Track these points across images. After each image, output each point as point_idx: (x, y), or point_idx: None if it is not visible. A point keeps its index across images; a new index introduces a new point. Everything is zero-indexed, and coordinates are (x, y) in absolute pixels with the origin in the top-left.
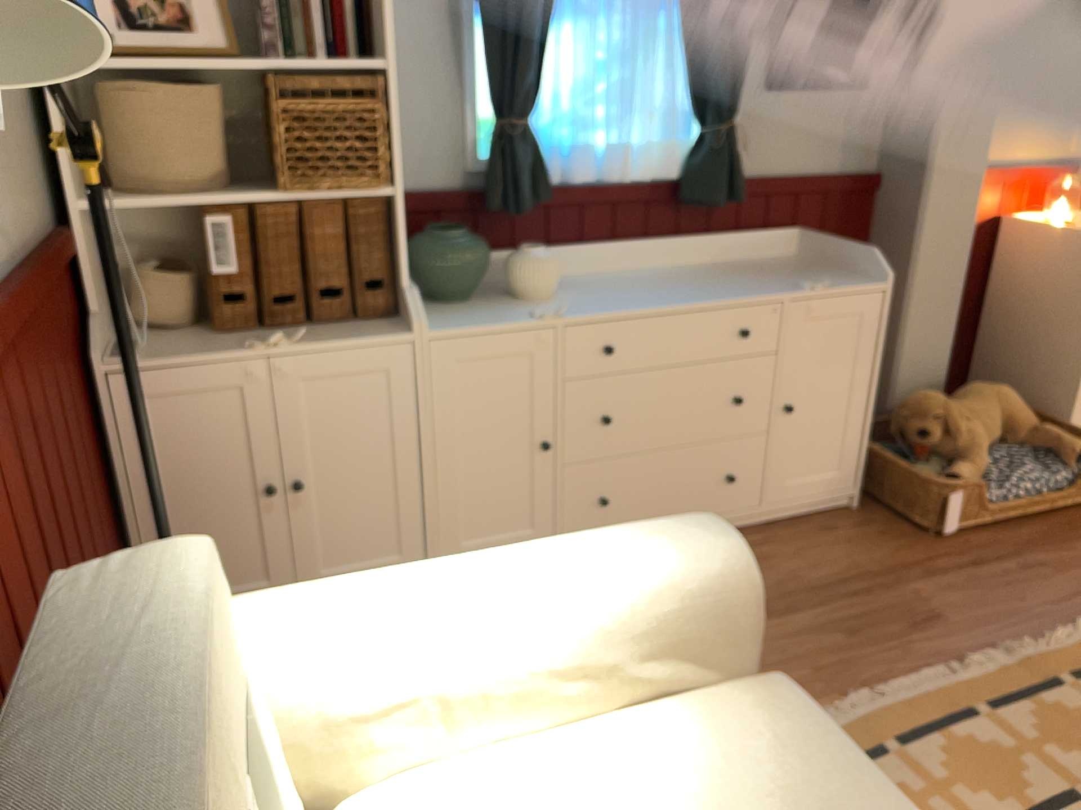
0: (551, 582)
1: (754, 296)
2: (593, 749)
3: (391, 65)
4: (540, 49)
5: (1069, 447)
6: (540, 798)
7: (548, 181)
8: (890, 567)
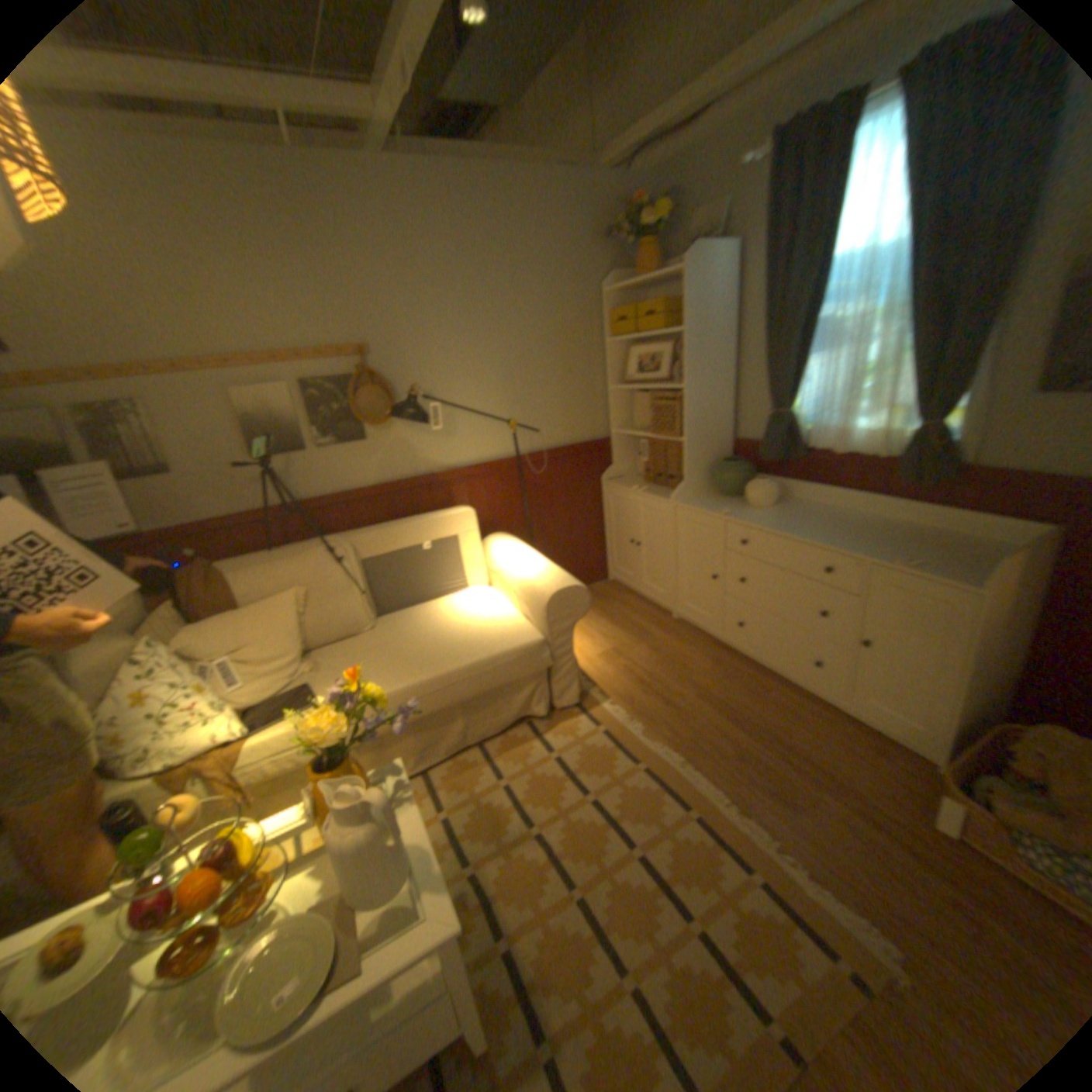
0: (524, 568)
1: (846, 550)
2: (502, 611)
3: (684, 388)
4: (795, 370)
5: None
6: (485, 607)
7: (803, 445)
8: (850, 790)
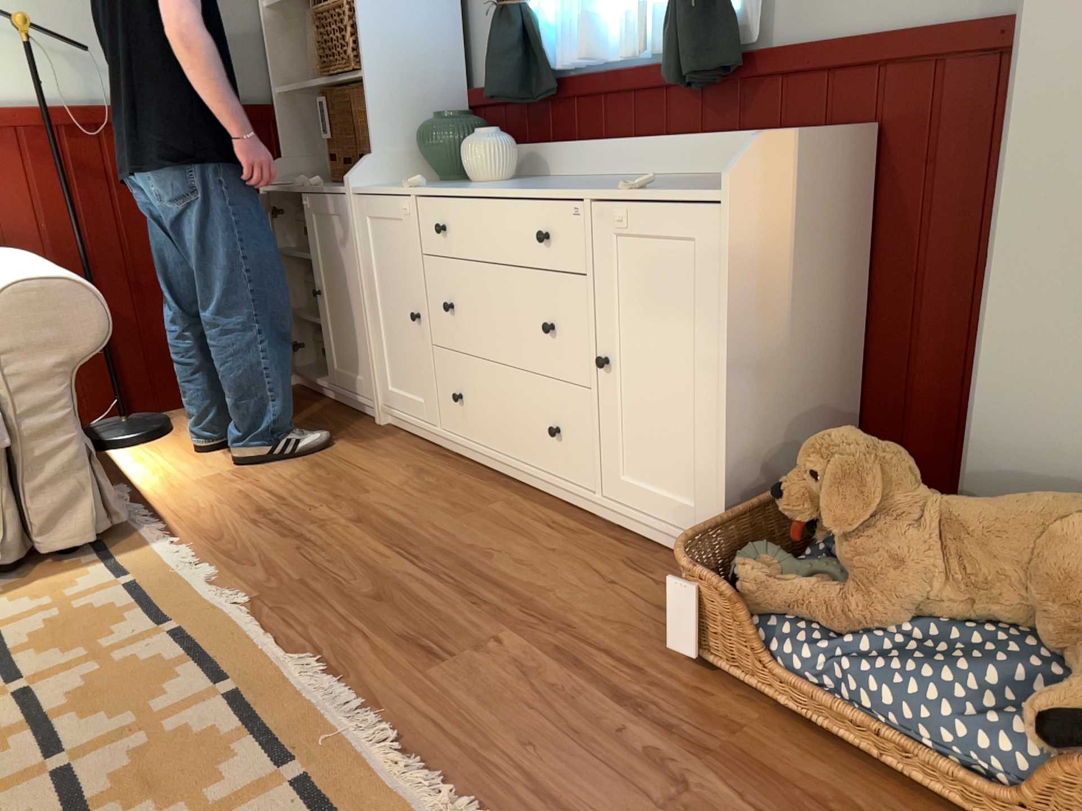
0: None
1: (564, 191)
2: None
3: None
4: None
5: (1056, 690)
6: None
7: (549, 68)
8: (557, 617)
